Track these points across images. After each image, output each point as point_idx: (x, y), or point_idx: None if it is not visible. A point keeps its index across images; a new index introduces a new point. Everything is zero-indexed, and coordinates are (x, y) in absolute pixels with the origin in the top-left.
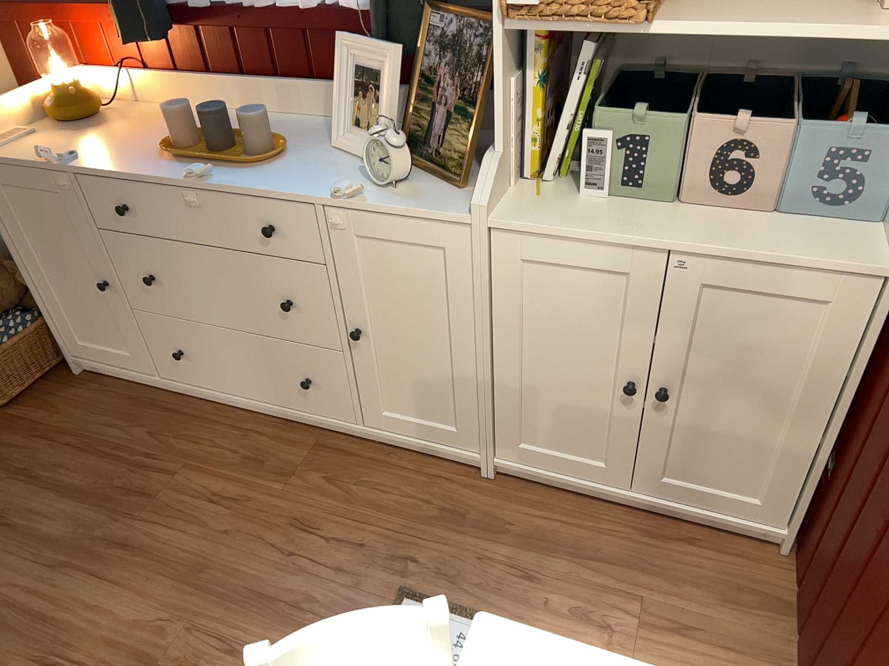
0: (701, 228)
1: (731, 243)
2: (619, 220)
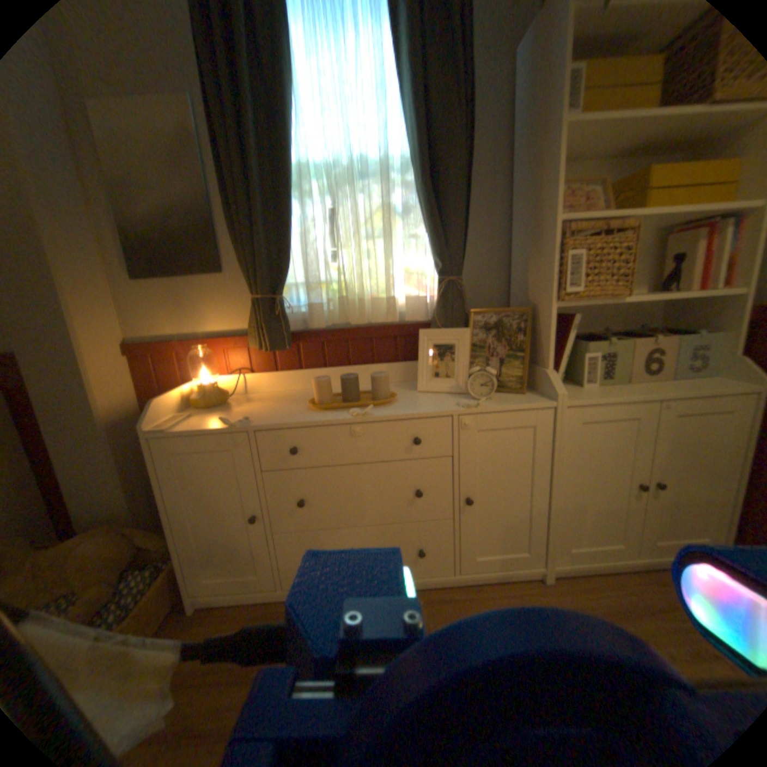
0: (661, 389)
1: (687, 391)
2: (621, 392)
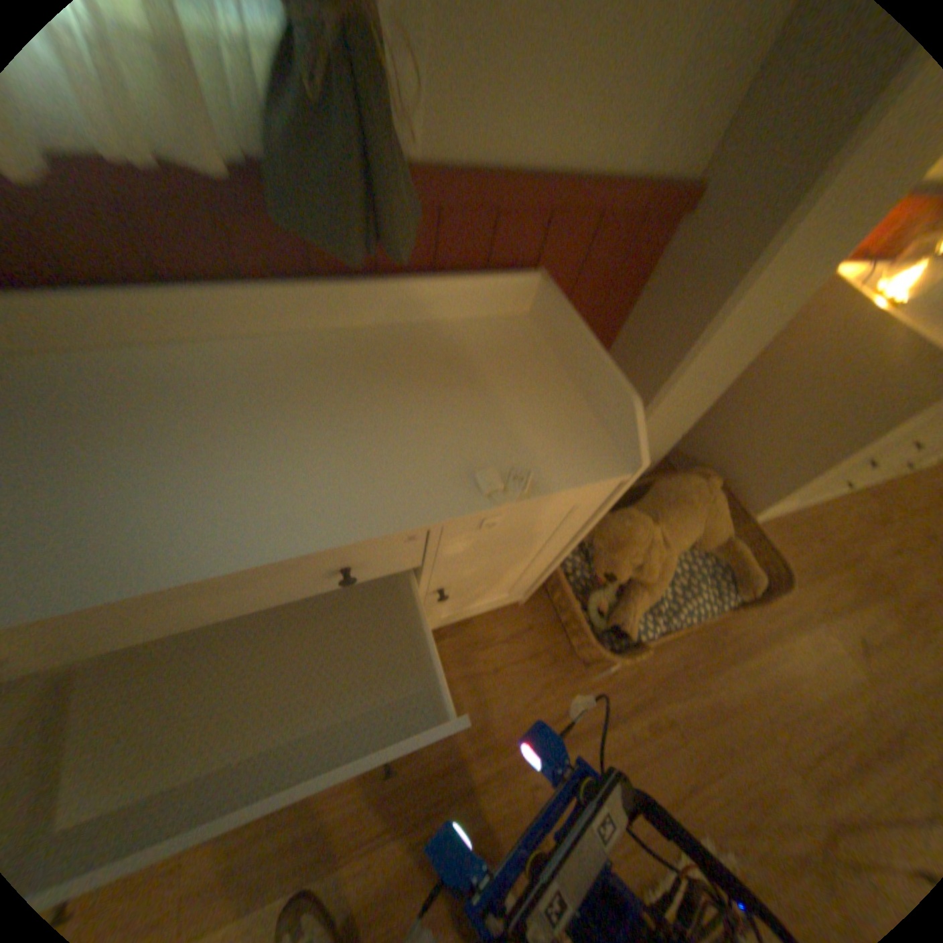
0: None
1: None
2: None
